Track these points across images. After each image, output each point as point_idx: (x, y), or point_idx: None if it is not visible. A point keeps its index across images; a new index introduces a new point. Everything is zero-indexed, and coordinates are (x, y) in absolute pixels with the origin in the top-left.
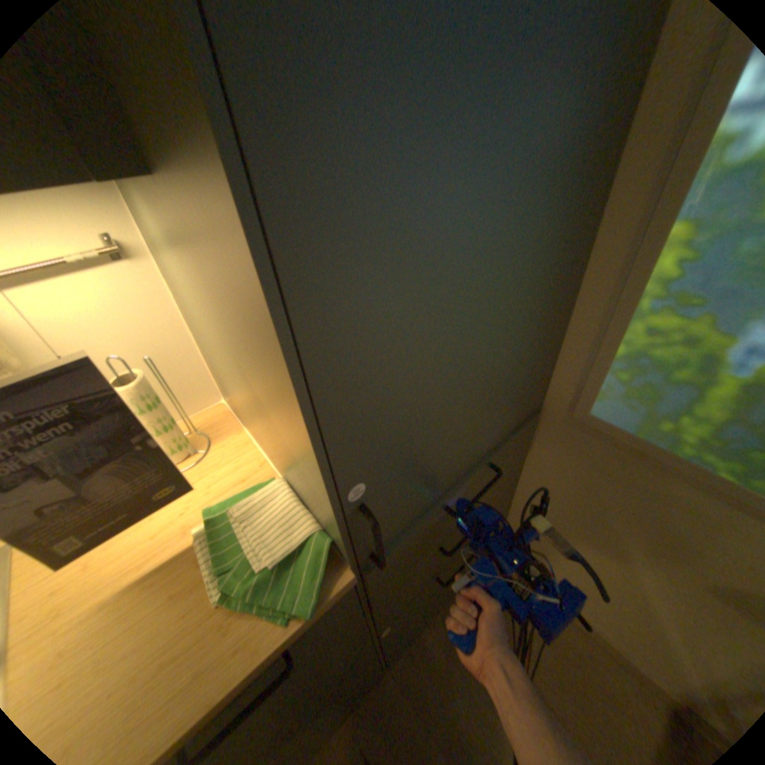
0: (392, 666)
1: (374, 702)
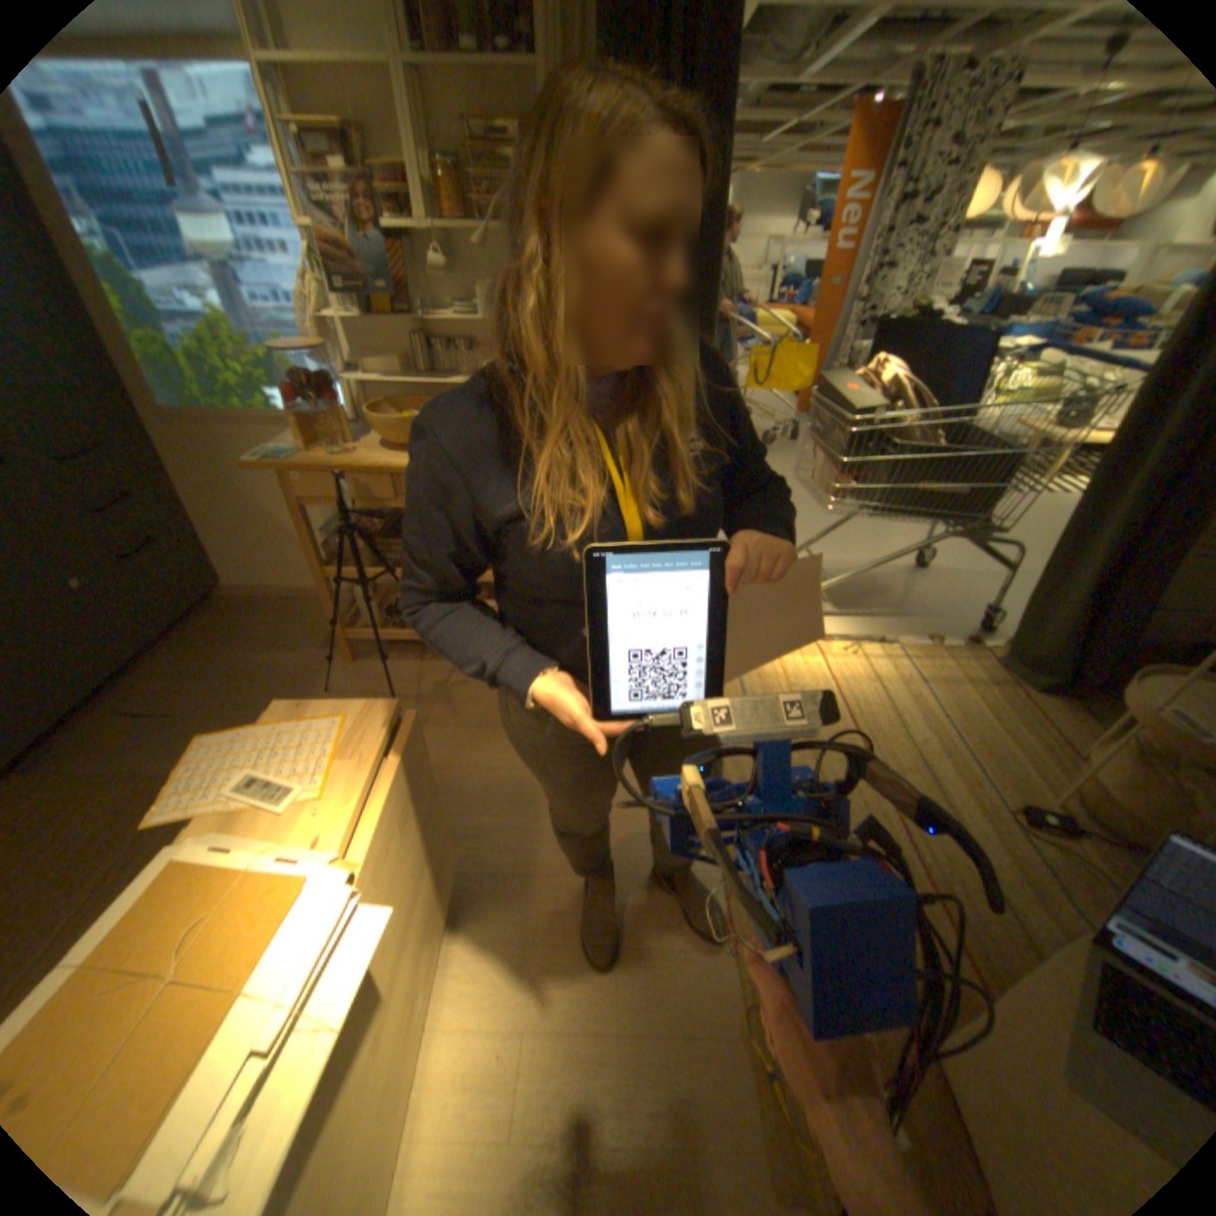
0: (133, 679)
1: (119, 698)
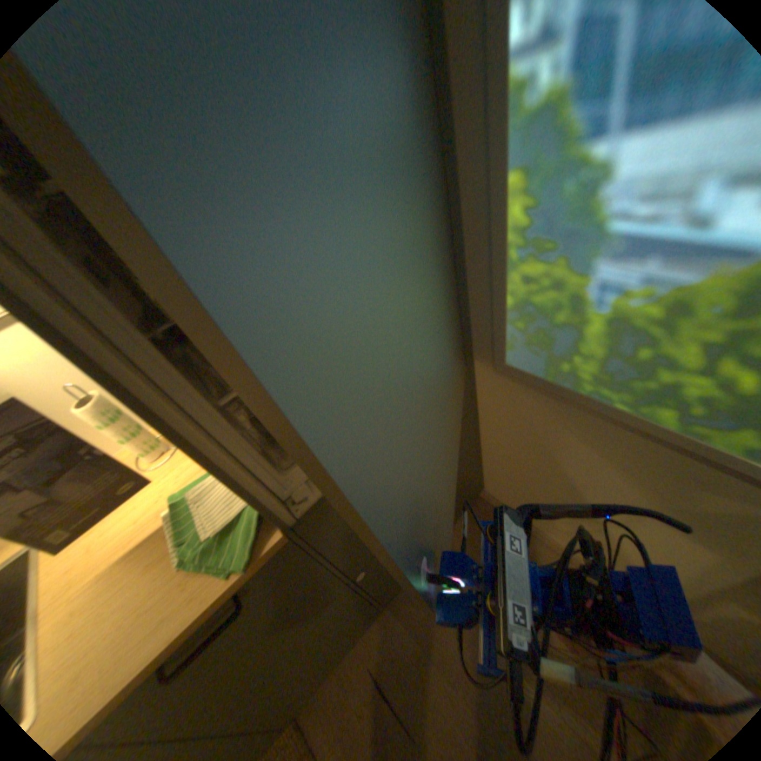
0: (392, 604)
1: (378, 634)
